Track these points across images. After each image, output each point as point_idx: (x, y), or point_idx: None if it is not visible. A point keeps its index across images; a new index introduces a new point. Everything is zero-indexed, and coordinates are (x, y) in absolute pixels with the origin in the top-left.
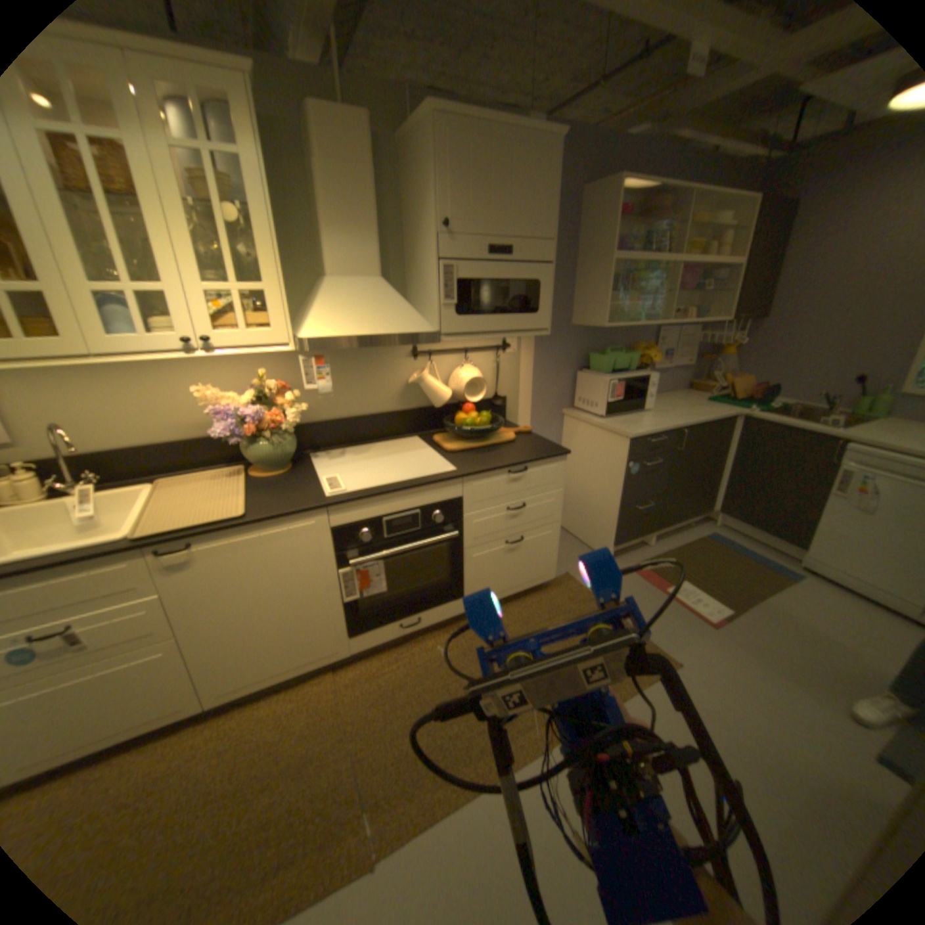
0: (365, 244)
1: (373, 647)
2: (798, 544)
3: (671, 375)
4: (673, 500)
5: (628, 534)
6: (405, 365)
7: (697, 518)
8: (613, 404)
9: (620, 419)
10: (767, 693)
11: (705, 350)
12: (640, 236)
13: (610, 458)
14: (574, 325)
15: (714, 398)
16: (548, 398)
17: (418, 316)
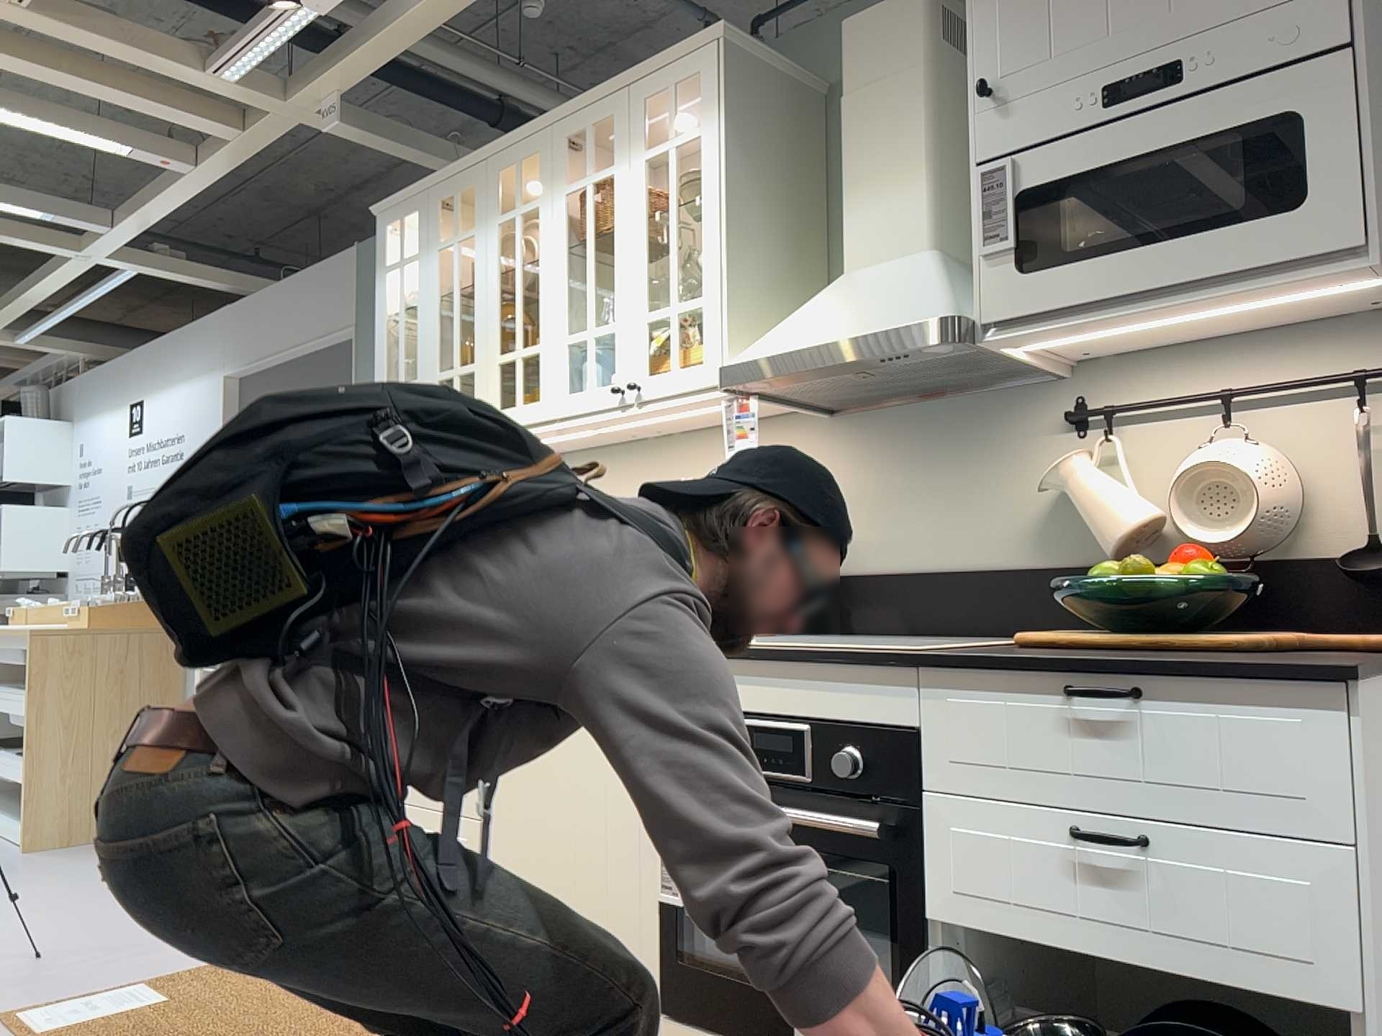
0: (902, 196)
1: None
2: None
3: None
4: None
5: None
6: (1051, 447)
7: None
8: None
9: None
10: None
11: None
12: None
13: None
14: None
15: None
16: None
17: (940, 294)
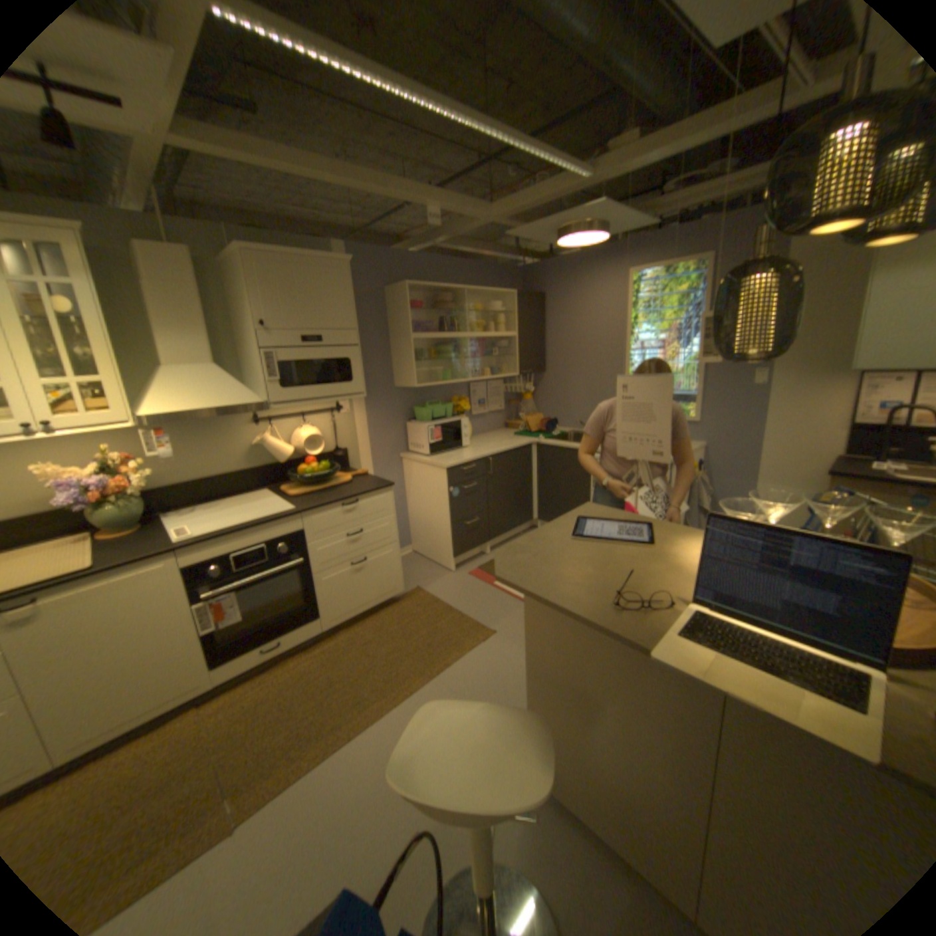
0: (195, 340)
1: (234, 678)
2: None
3: (488, 420)
4: (495, 515)
5: (463, 547)
6: (248, 431)
7: (520, 527)
8: (434, 446)
9: (443, 456)
10: None
11: (511, 399)
12: (436, 321)
13: (437, 488)
14: (396, 388)
15: (521, 434)
16: (386, 447)
17: (248, 391)
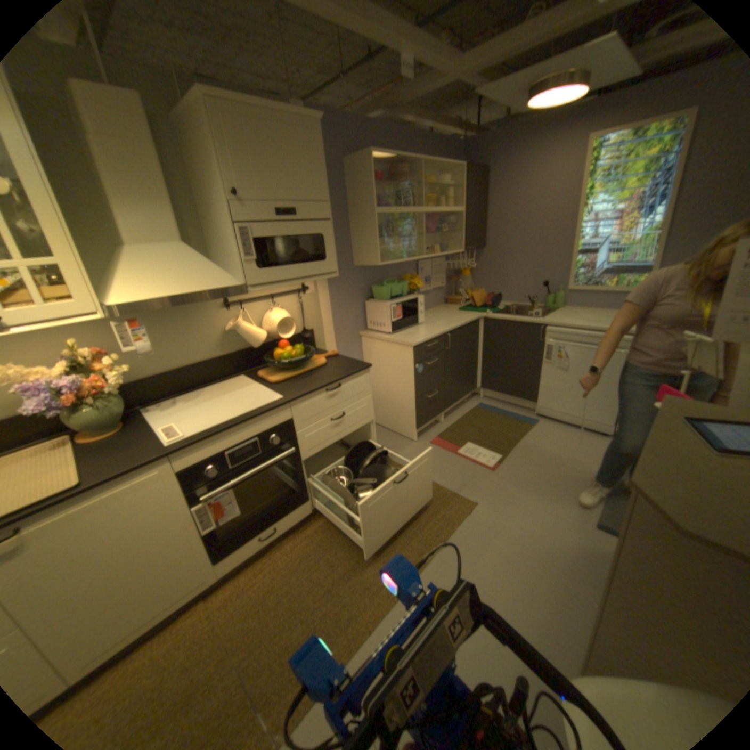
0: (159, 212)
1: (236, 567)
2: (530, 400)
3: (431, 295)
4: (449, 386)
5: (424, 418)
6: (219, 315)
7: (467, 395)
8: (395, 323)
9: (403, 333)
10: (531, 506)
11: (450, 275)
12: (391, 195)
13: (401, 364)
14: (355, 266)
15: (462, 308)
16: (347, 326)
17: (223, 272)
